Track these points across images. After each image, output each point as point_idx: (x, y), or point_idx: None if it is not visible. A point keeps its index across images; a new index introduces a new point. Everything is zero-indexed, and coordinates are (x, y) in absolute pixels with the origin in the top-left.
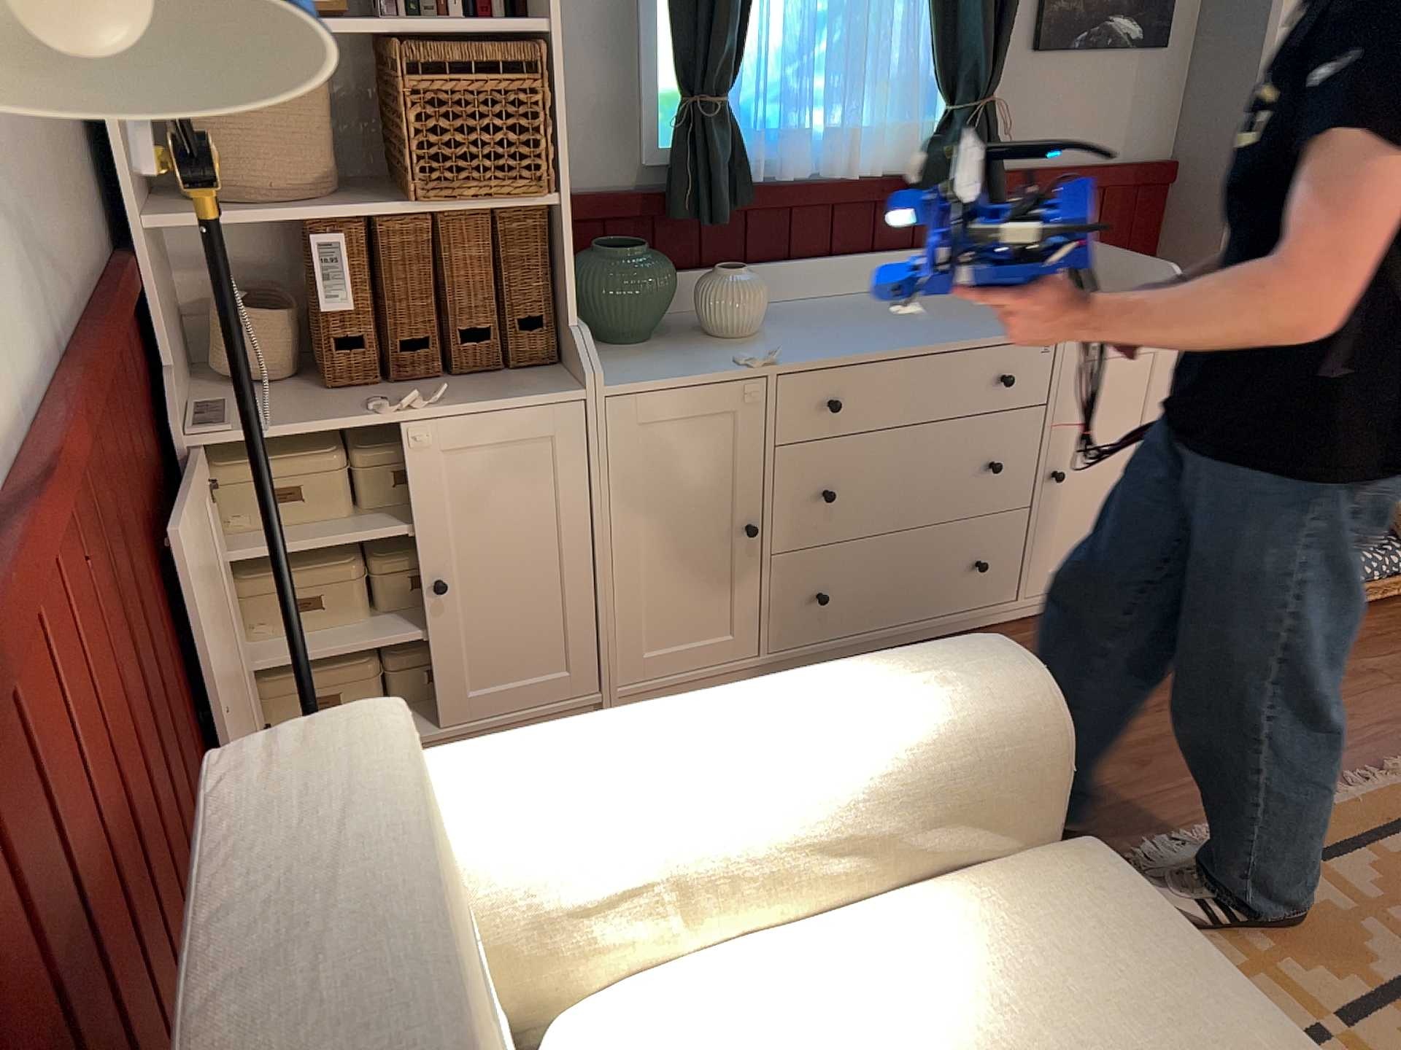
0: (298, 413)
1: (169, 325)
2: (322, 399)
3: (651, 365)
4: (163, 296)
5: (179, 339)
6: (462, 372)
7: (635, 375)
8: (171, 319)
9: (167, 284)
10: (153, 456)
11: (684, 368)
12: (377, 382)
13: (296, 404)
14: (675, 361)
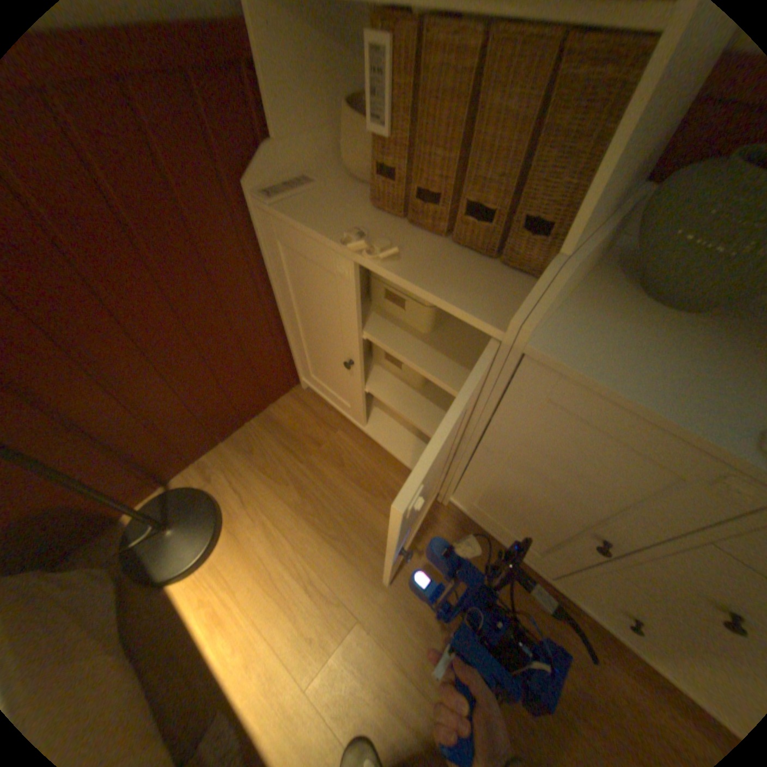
0: (325, 211)
1: (297, 100)
2: (356, 209)
3: (646, 350)
4: (294, 69)
5: (330, 120)
6: (466, 240)
7: (599, 353)
8: (311, 96)
9: (325, 63)
10: (223, 197)
11: (678, 389)
12: (405, 213)
13: (341, 203)
14: (685, 367)
